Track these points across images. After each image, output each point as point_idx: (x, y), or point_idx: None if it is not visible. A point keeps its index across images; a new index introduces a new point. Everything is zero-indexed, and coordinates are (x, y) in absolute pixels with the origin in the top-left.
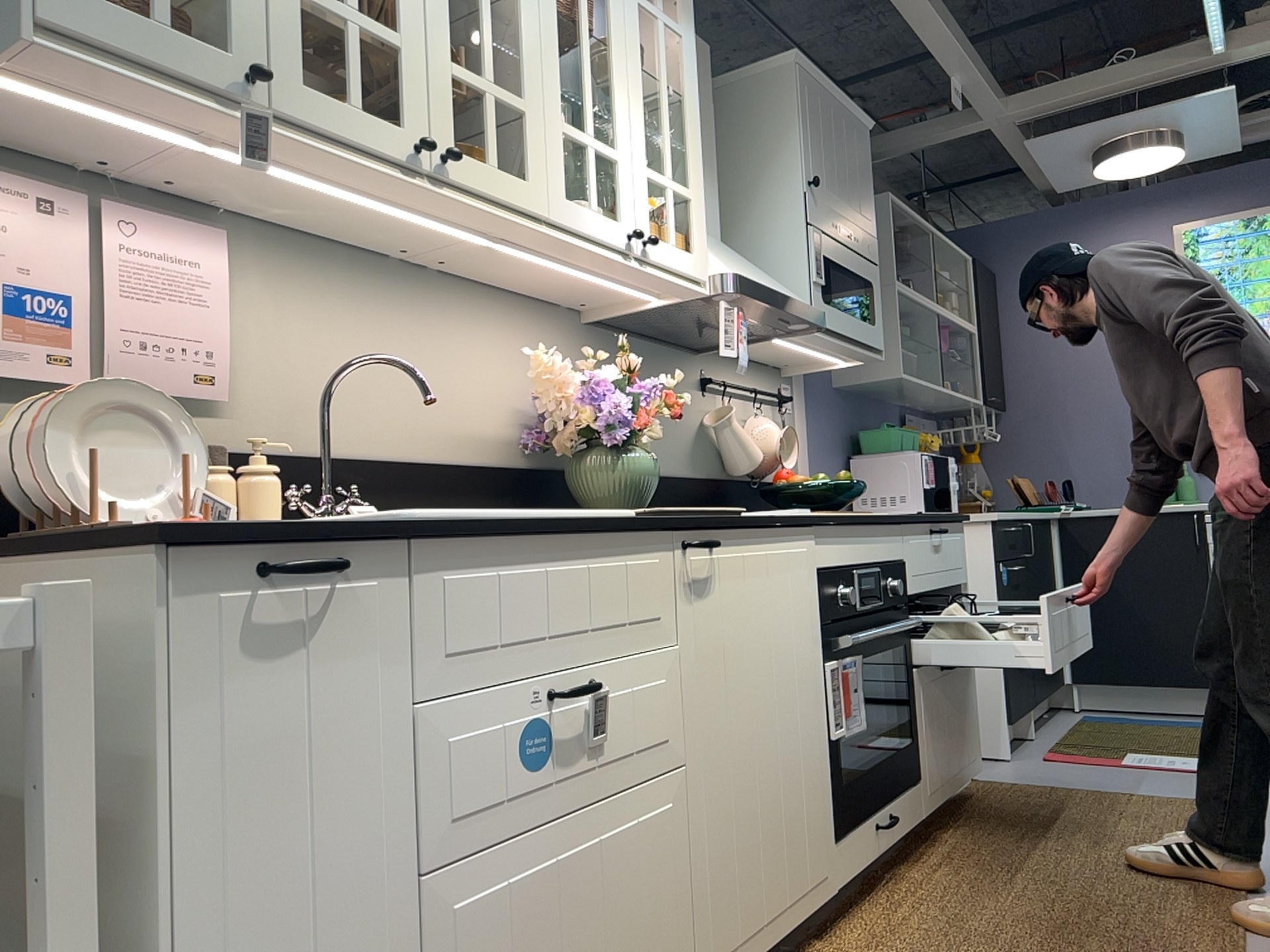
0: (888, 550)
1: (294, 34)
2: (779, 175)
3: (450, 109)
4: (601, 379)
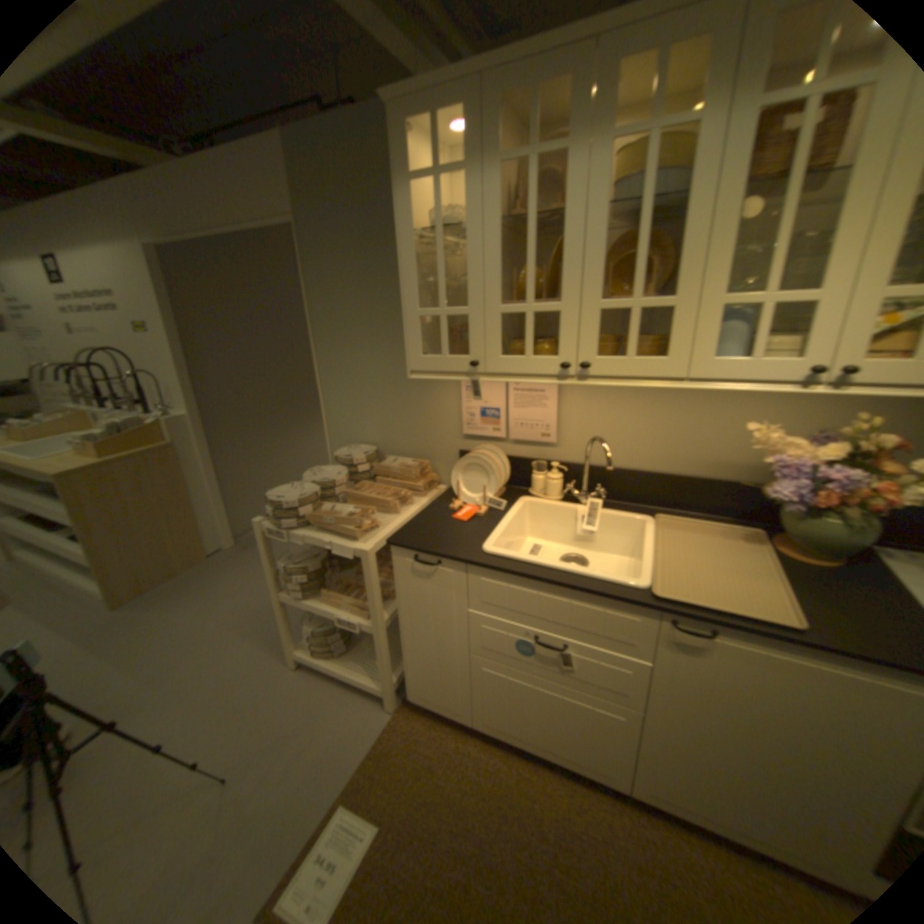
0: None
1: (499, 334)
2: None
3: (598, 332)
4: (803, 462)
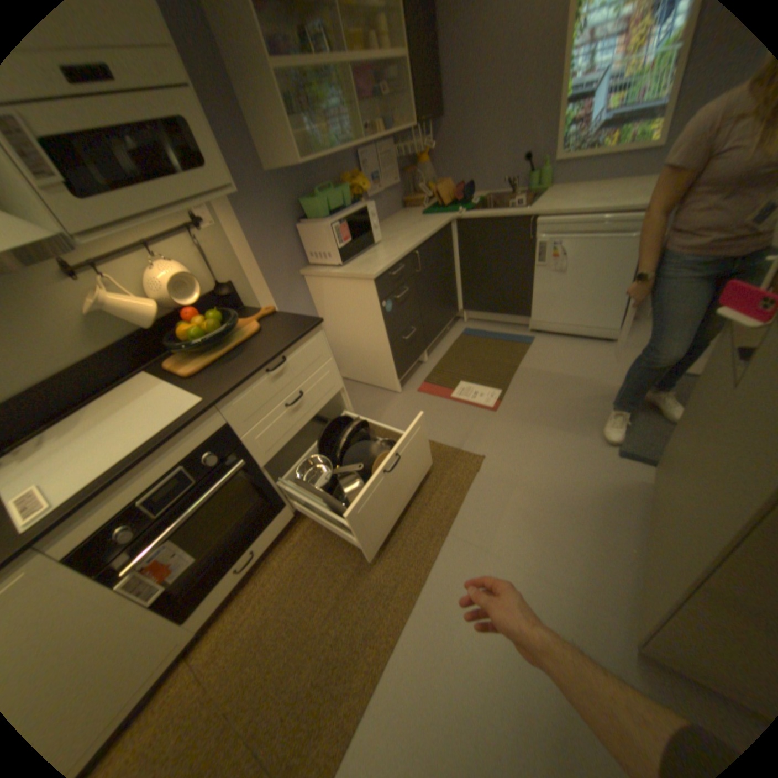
0: (192, 442)
1: None
2: None
3: None
4: None
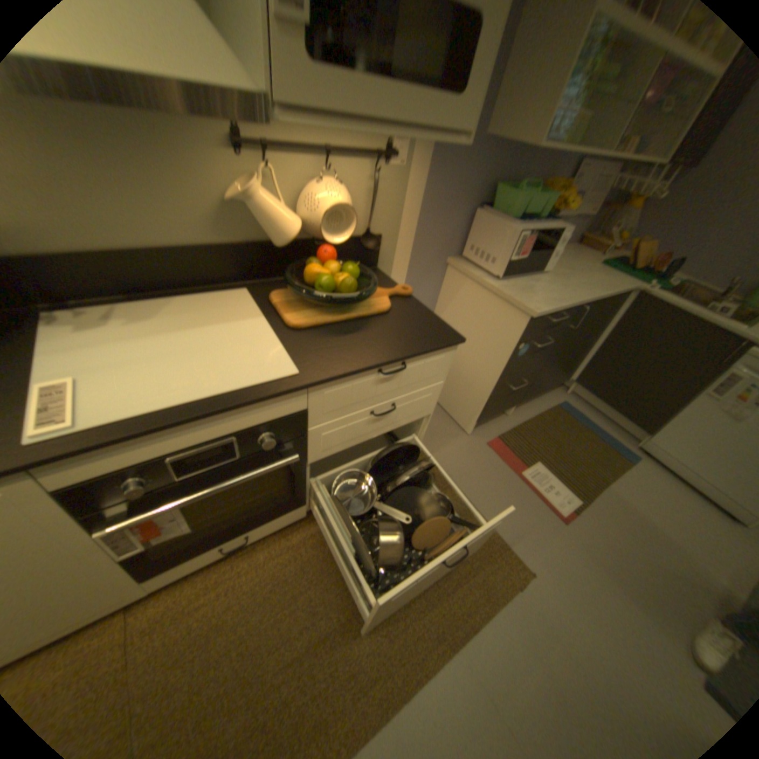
0: (261, 415)
1: None
2: None
3: None
4: None
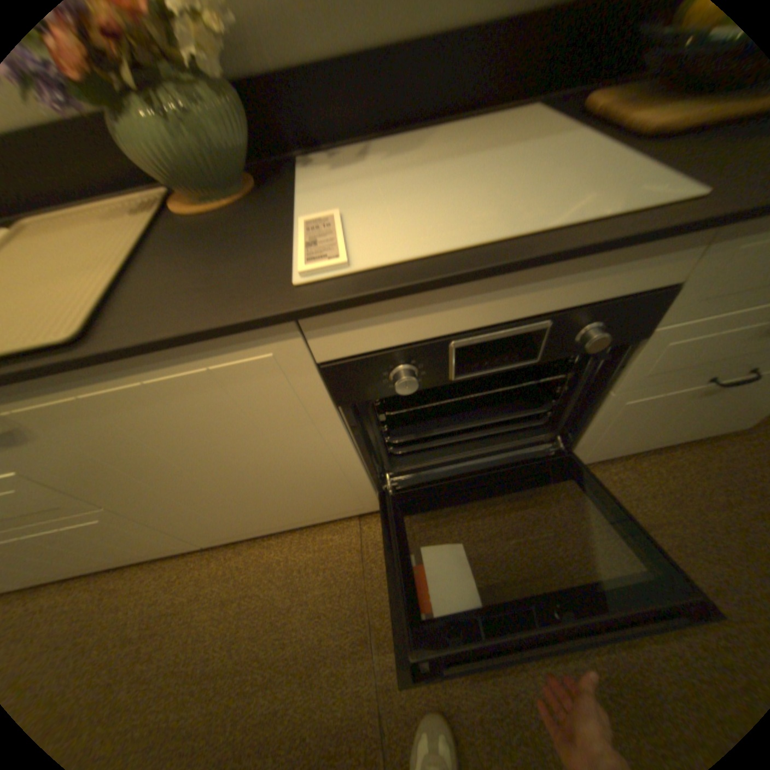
0: (606, 286)
1: None
2: None
3: None
4: None
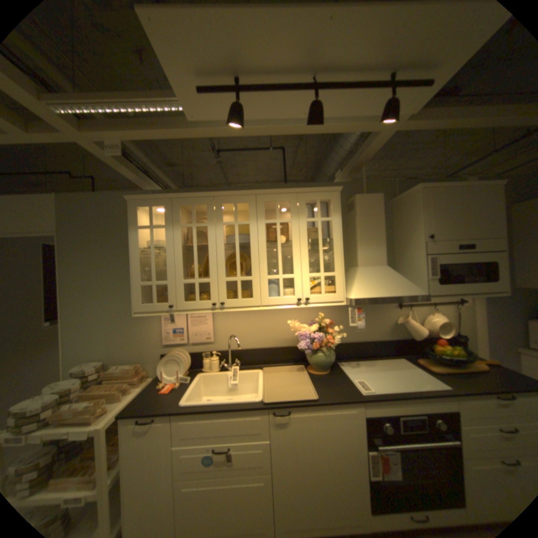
0: (438, 409)
1: (182, 292)
2: (417, 233)
3: (226, 290)
4: (306, 333)
